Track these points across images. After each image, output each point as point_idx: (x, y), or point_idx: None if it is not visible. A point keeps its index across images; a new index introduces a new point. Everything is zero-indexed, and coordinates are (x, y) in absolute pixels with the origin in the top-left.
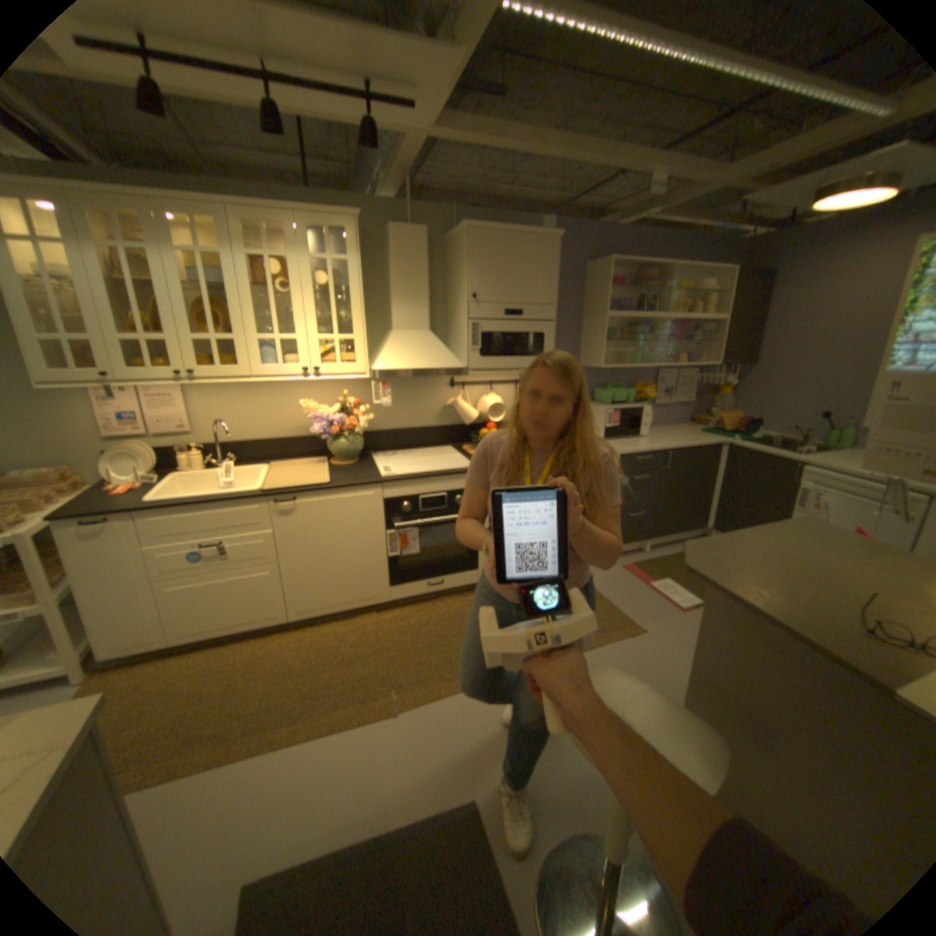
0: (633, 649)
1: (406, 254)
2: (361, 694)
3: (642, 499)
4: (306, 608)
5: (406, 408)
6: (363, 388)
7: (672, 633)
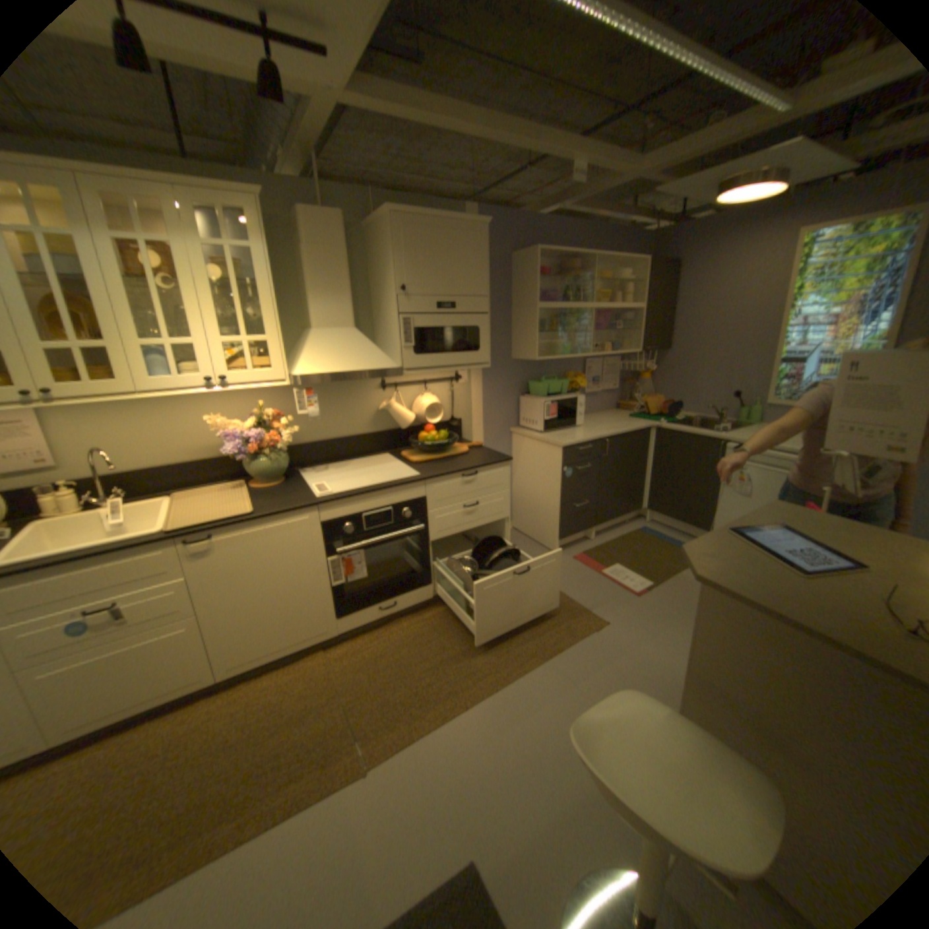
0: (600, 644)
1: (320, 241)
2: (318, 756)
3: (584, 488)
4: (236, 662)
5: (334, 415)
6: (281, 396)
7: (632, 620)
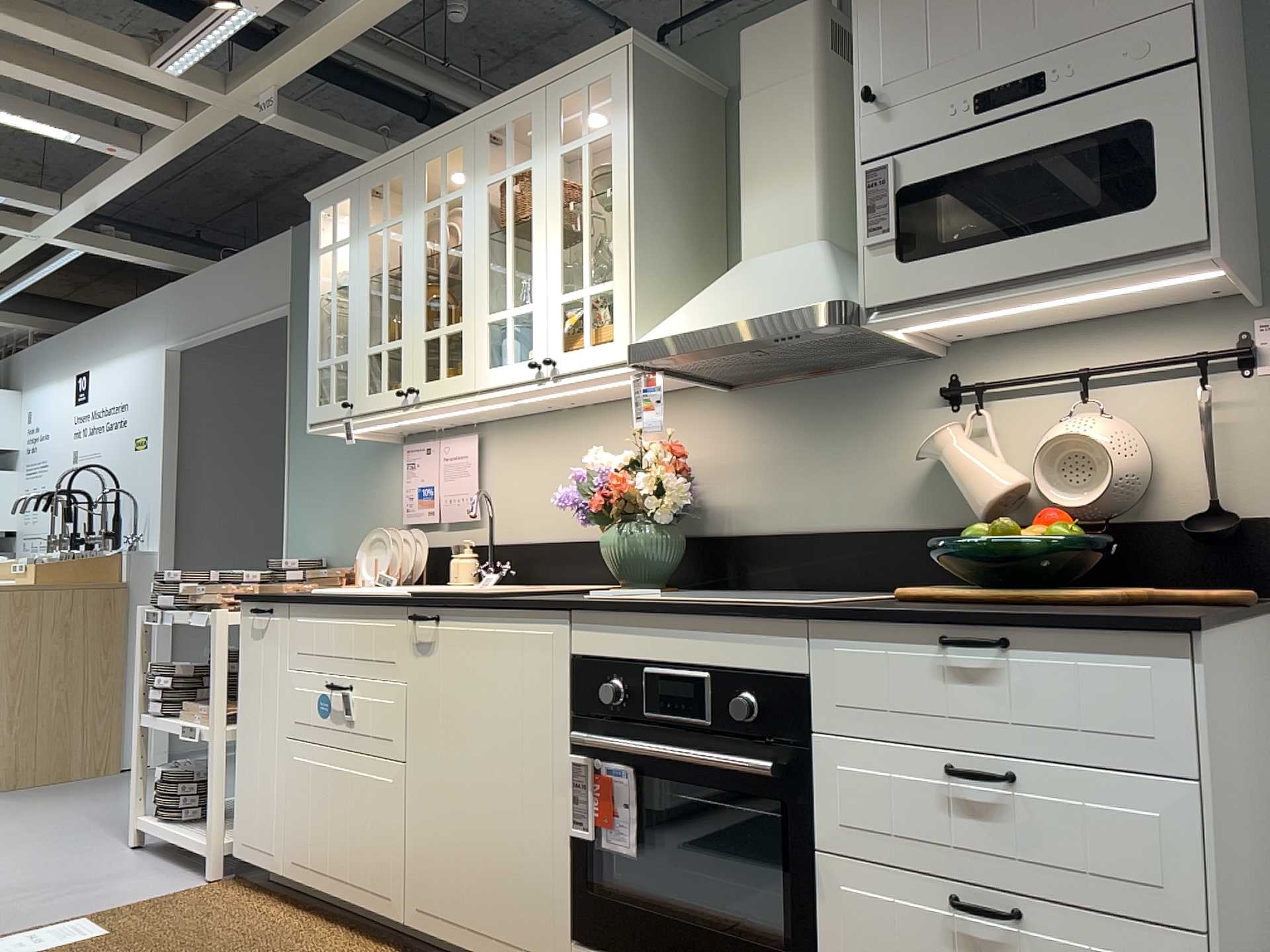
0: None
1: (767, 81)
2: None
3: None
4: (428, 903)
5: (823, 471)
6: (728, 425)
7: None
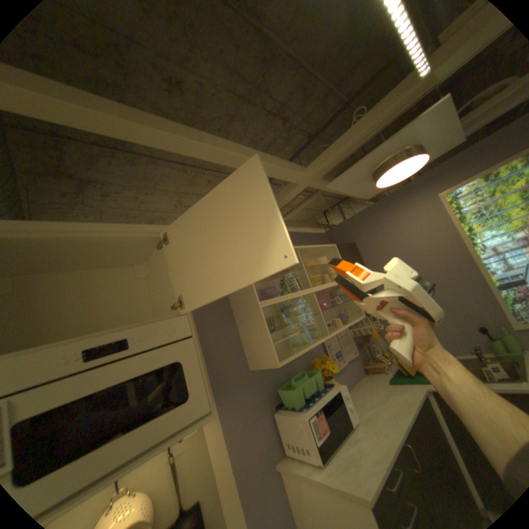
0: None
1: None
2: None
3: None
4: None
5: None
6: None
7: None
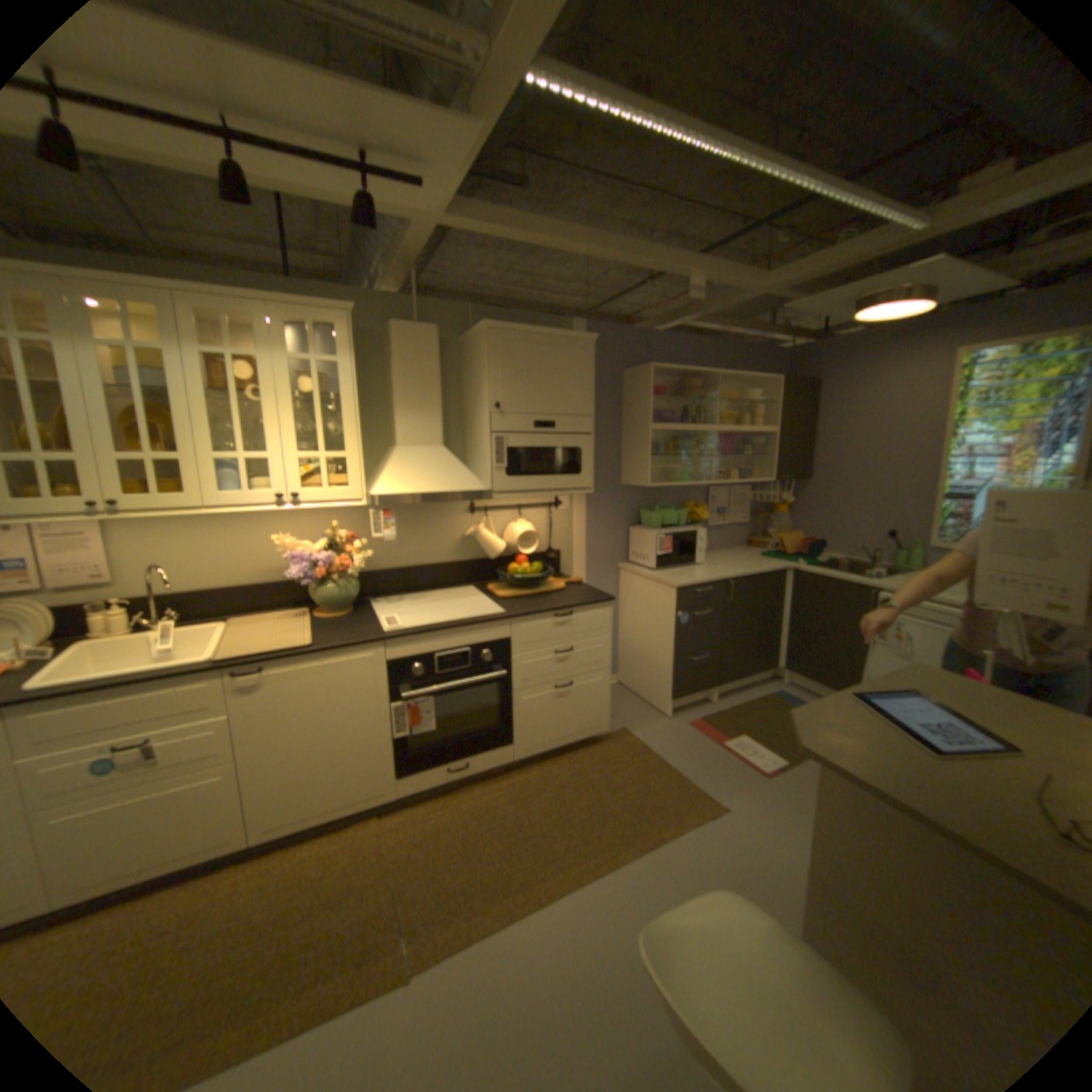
0: (718, 838)
1: (414, 356)
2: (356, 953)
3: (705, 639)
4: (276, 824)
5: (416, 540)
6: (360, 518)
7: (760, 809)
